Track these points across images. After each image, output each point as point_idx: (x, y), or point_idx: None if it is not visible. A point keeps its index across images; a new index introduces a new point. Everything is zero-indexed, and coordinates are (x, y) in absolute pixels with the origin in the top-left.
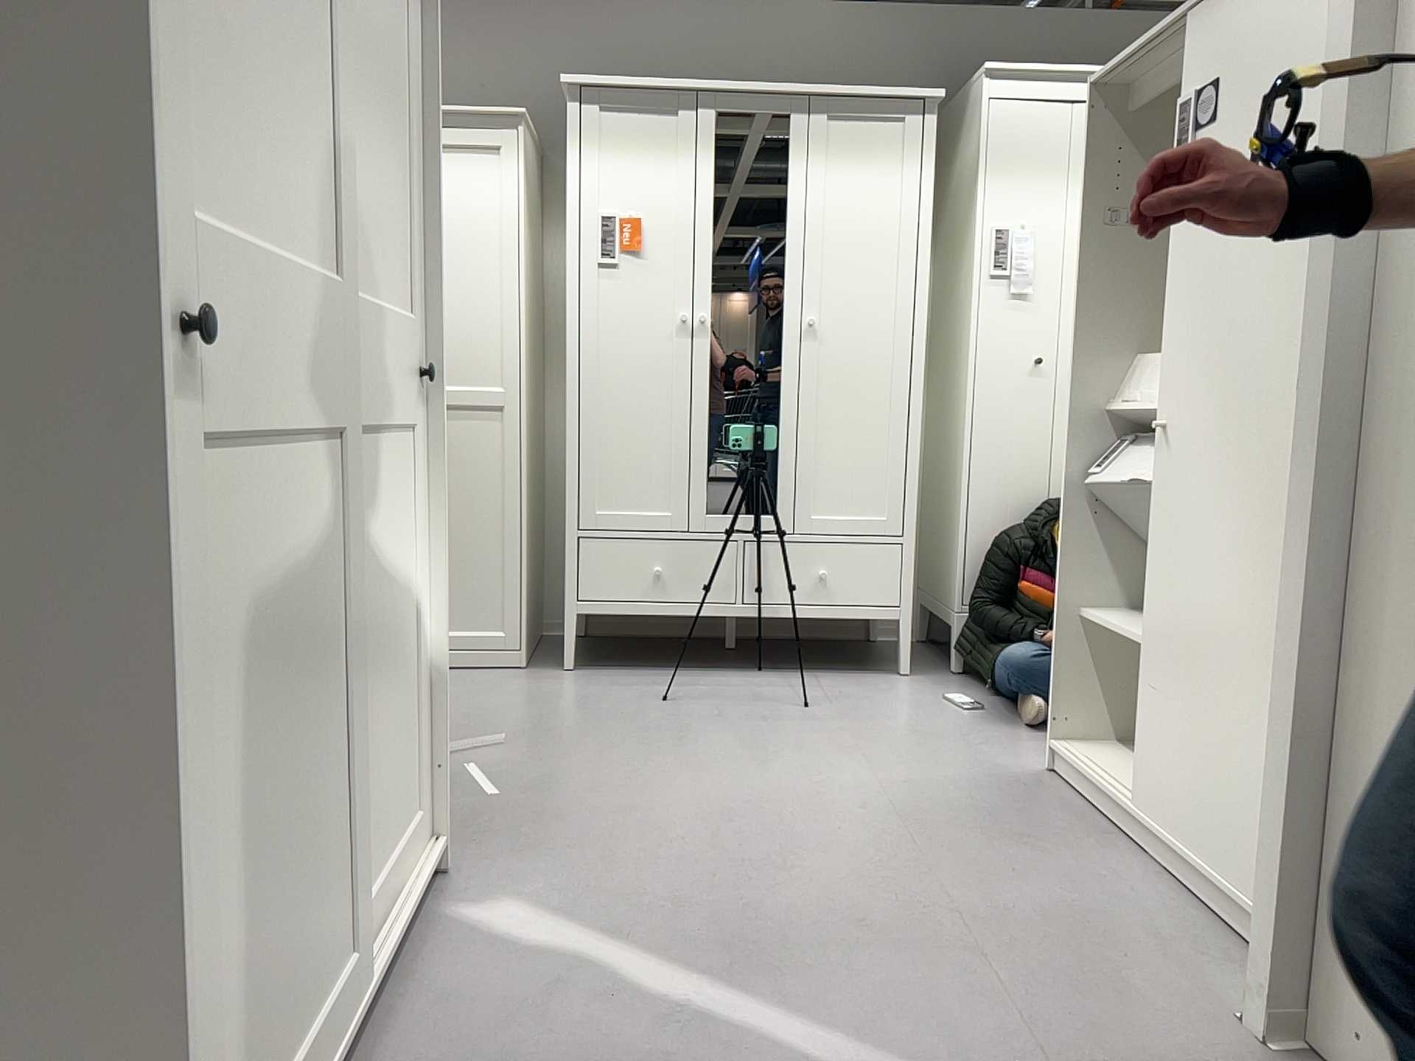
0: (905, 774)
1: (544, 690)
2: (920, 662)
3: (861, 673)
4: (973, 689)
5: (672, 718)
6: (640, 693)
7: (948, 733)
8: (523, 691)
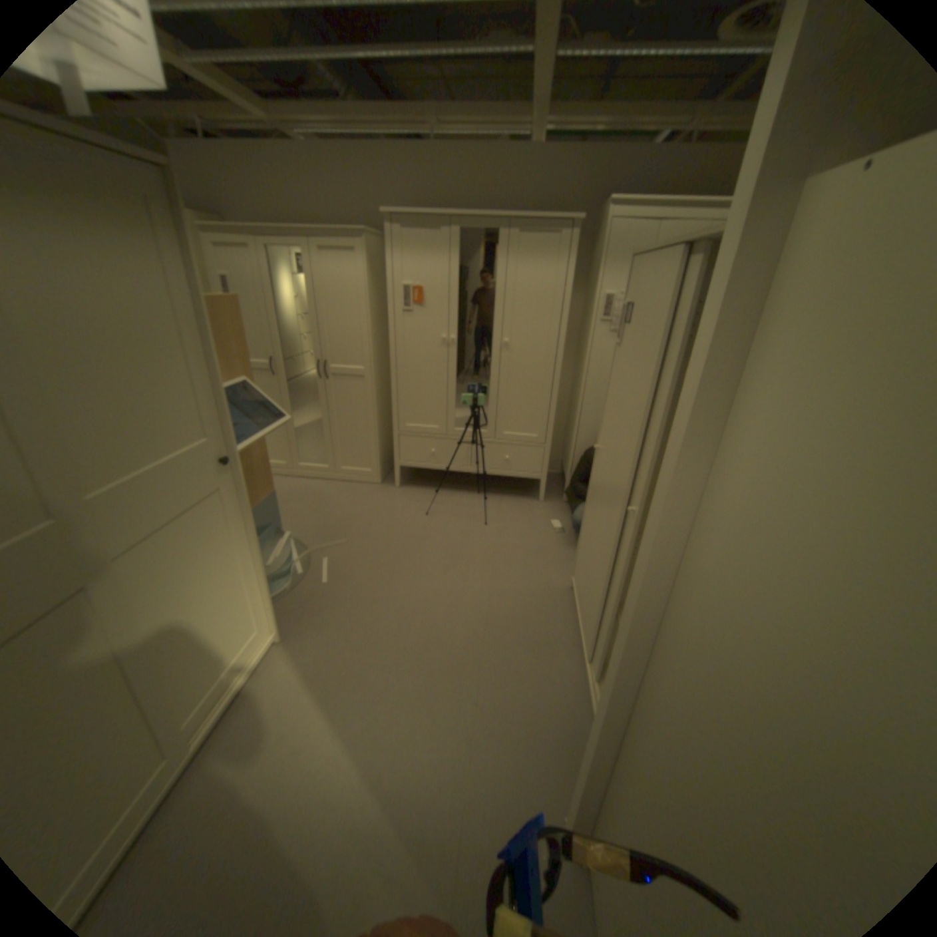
0: (504, 582)
1: (381, 501)
2: (551, 492)
3: (521, 499)
4: (565, 516)
5: (424, 527)
6: (419, 507)
7: (538, 551)
8: (372, 502)
